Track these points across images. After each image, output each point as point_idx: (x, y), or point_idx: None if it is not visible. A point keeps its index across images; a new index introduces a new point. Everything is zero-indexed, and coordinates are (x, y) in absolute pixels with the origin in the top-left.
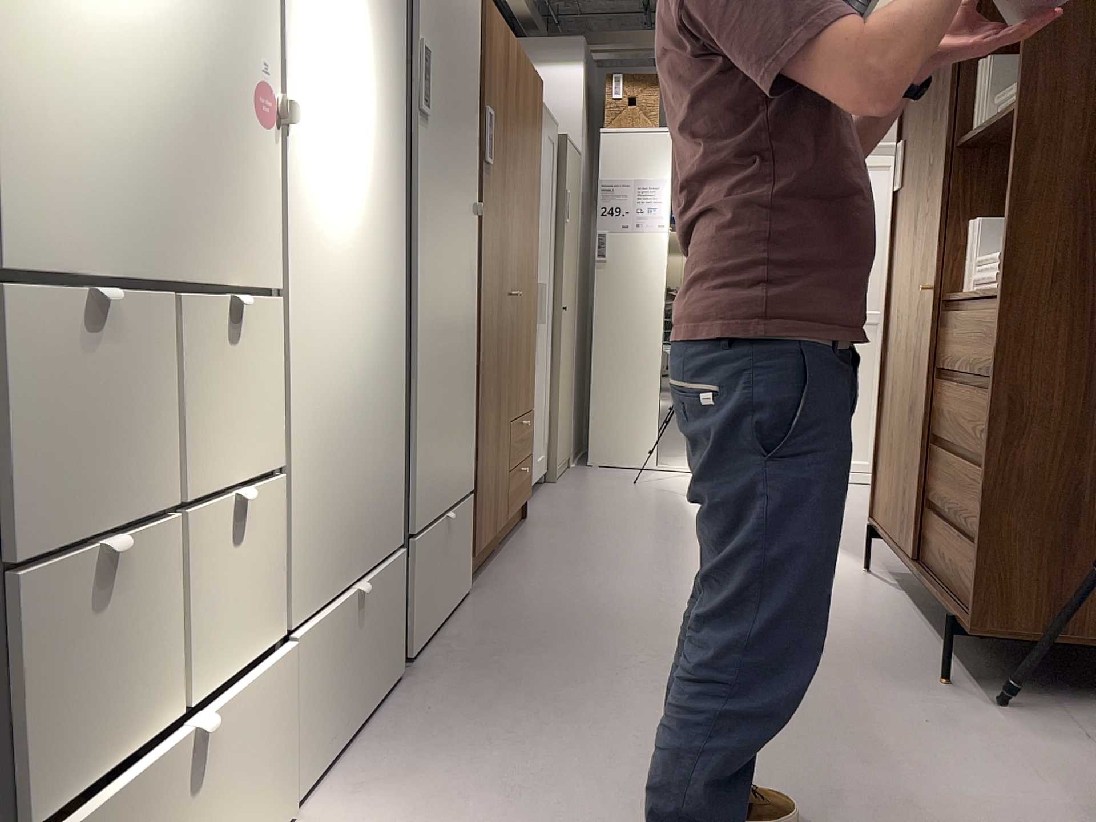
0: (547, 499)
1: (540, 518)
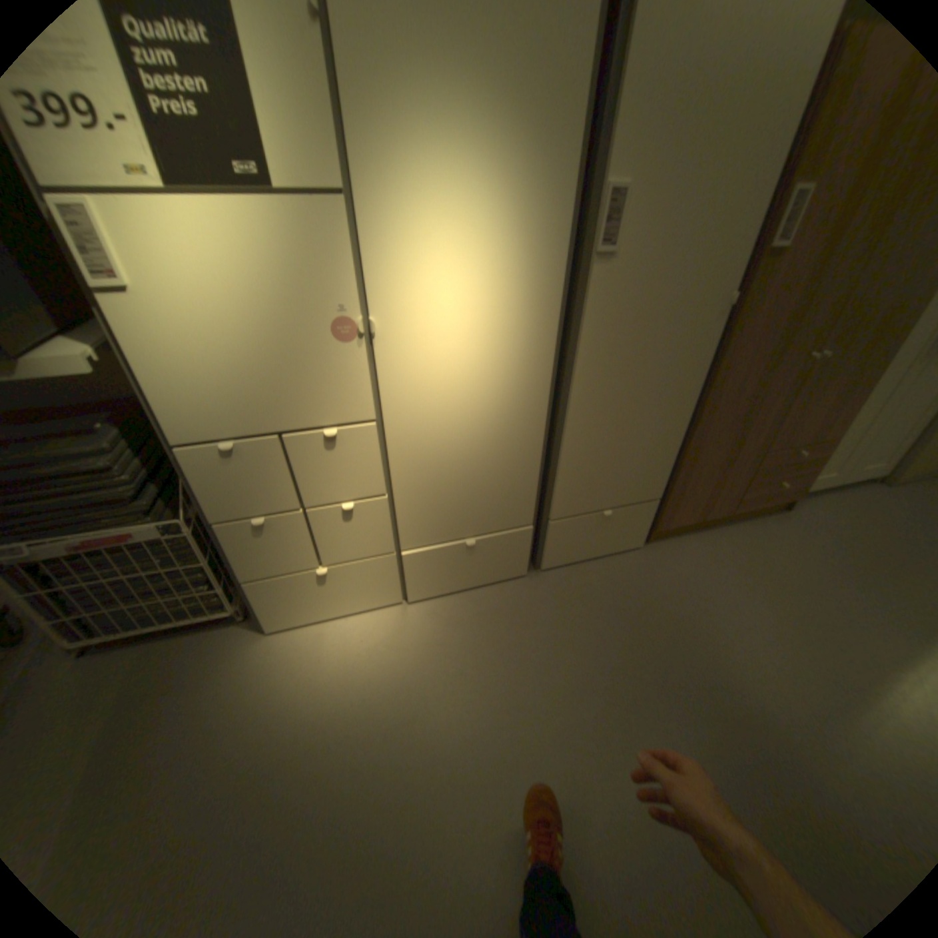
0: (853, 500)
1: (808, 517)
